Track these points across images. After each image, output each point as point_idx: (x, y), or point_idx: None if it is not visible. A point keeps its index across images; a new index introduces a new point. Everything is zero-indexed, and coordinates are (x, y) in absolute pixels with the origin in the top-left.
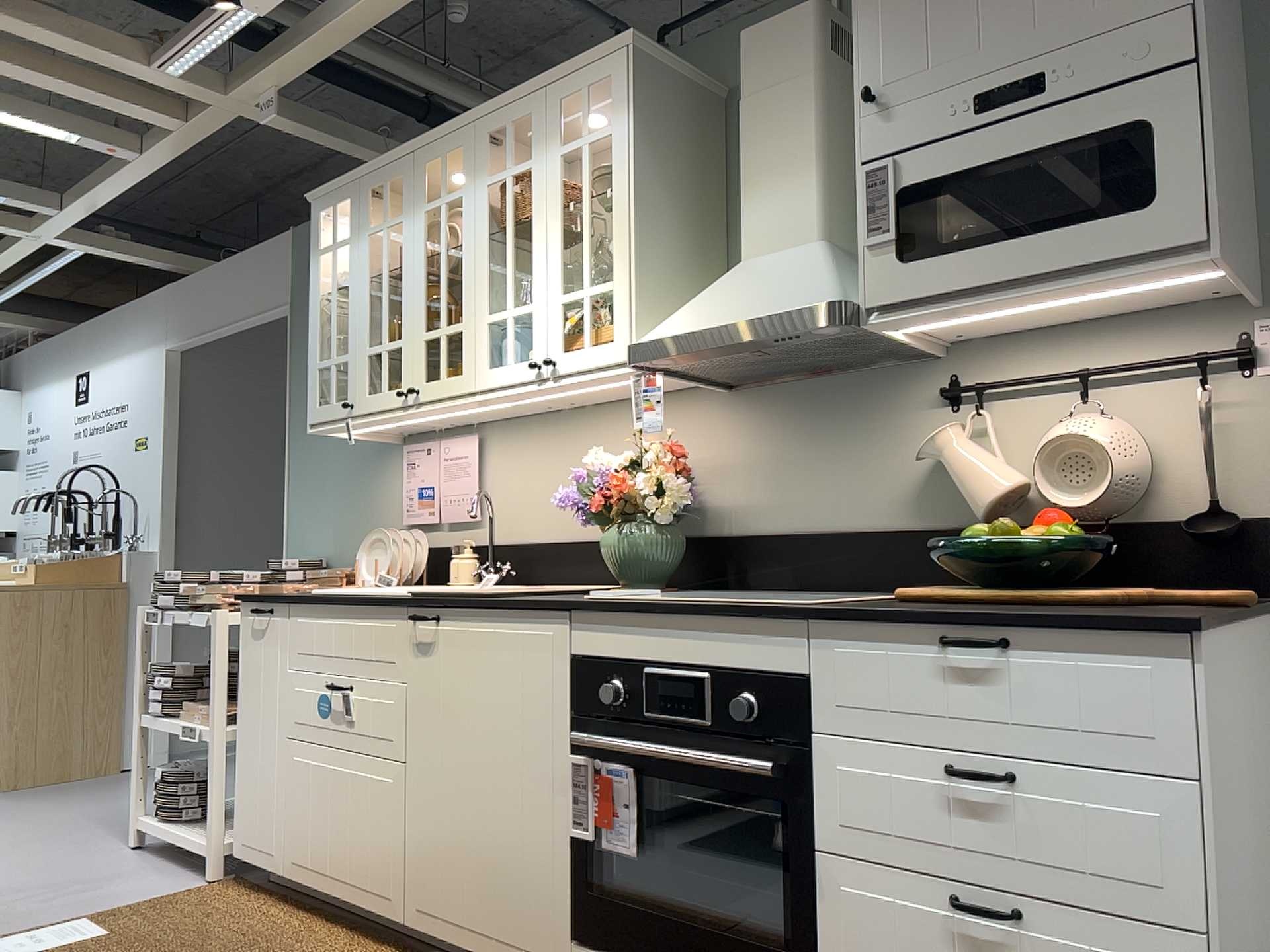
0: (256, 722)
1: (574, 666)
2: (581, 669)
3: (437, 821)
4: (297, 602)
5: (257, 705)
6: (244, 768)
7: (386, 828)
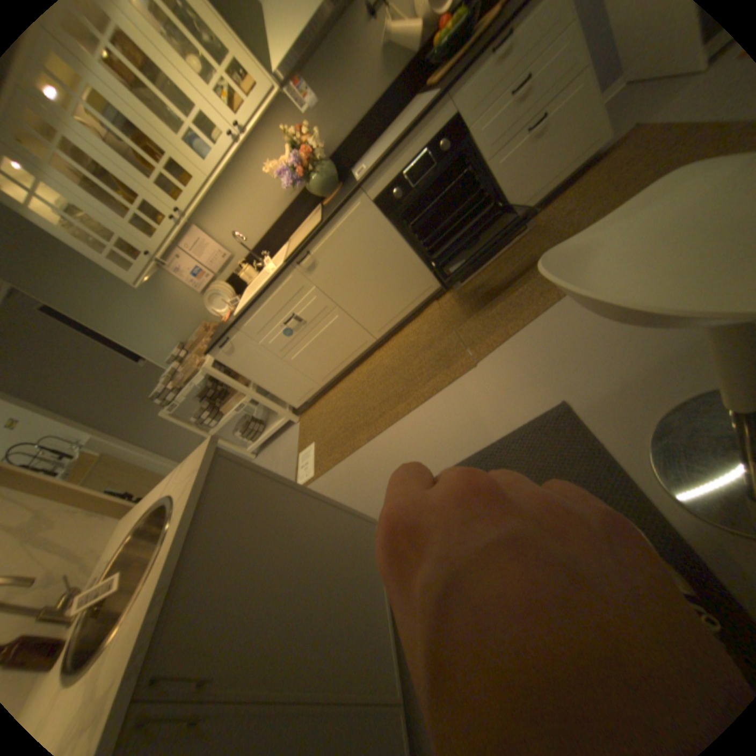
0: (264, 371)
1: (375, 203)
2: (380, 199)
3: (365, 302)
4: (239, 319)
5: (259, 367)
6: (275, 386)
7: (349, 327)
